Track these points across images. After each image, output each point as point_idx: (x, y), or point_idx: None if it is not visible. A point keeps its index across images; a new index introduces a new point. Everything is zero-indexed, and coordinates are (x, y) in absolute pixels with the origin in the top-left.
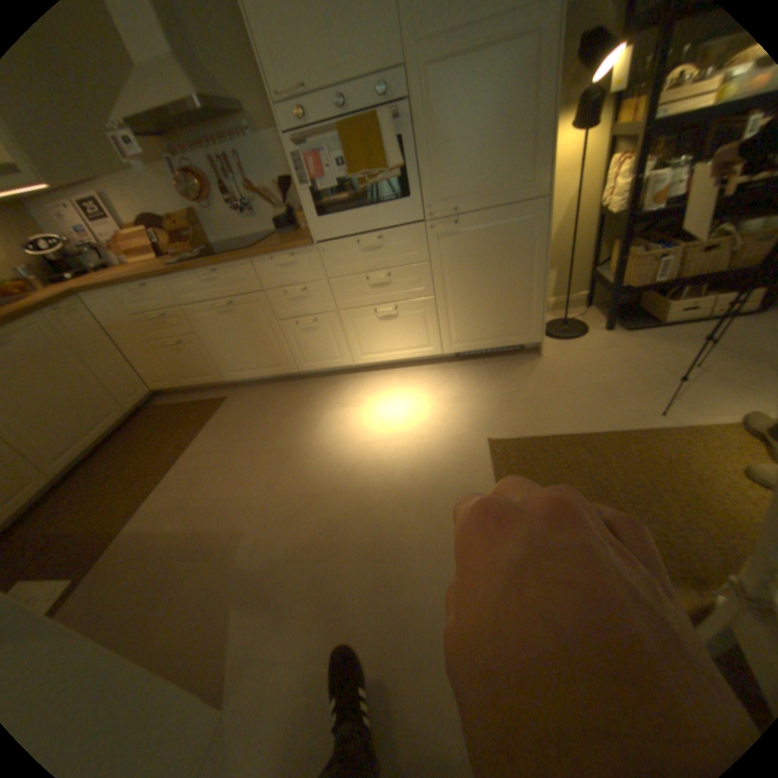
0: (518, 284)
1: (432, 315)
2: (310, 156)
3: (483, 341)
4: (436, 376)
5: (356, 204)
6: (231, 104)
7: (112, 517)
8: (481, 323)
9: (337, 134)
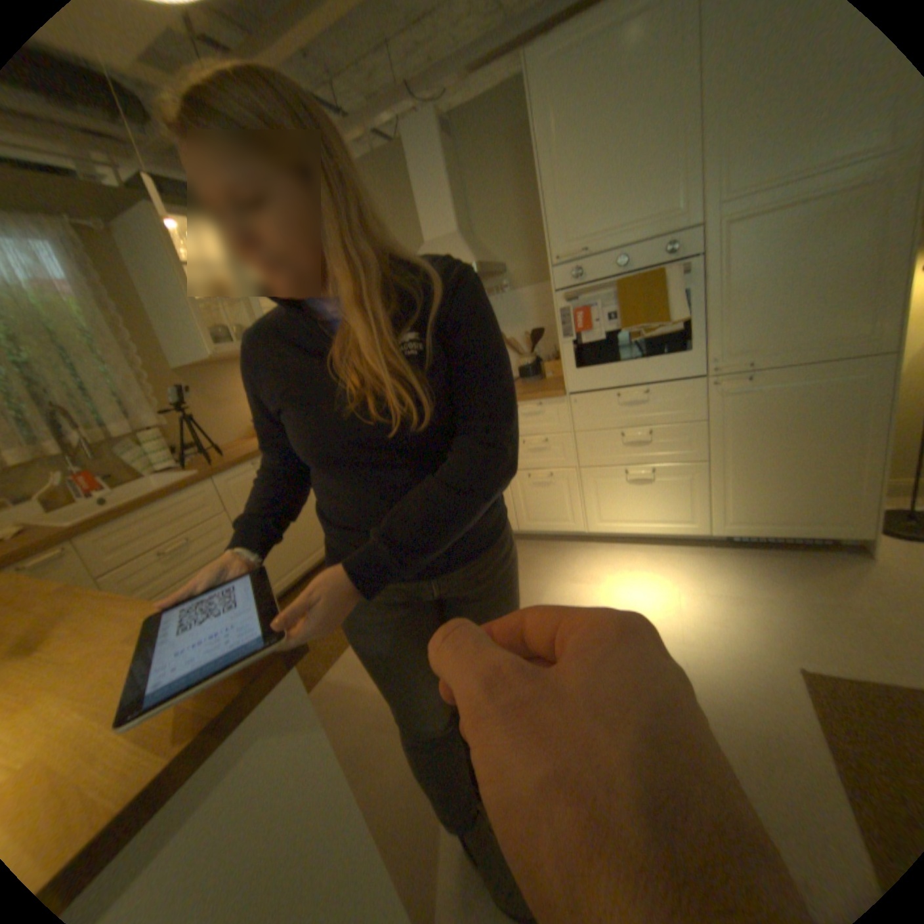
0: (839, 459)
1: (702, 484)
2: (580, 310)
3: (776, 527)
4: (700, 563)
5: (621, 356)
6: (496, 265)
7: (314, 656)
8: (775, 502)
9: (615, 289)
